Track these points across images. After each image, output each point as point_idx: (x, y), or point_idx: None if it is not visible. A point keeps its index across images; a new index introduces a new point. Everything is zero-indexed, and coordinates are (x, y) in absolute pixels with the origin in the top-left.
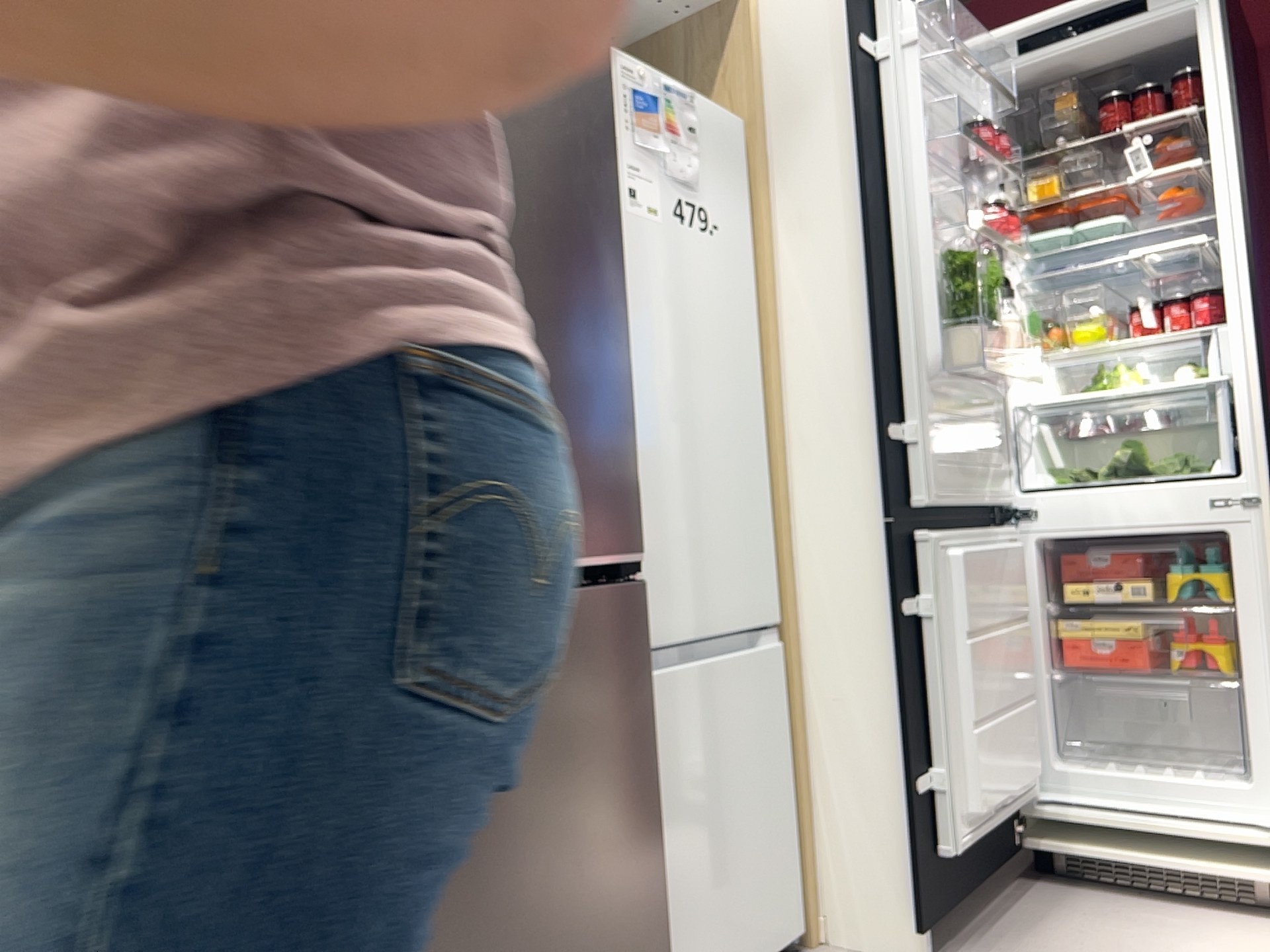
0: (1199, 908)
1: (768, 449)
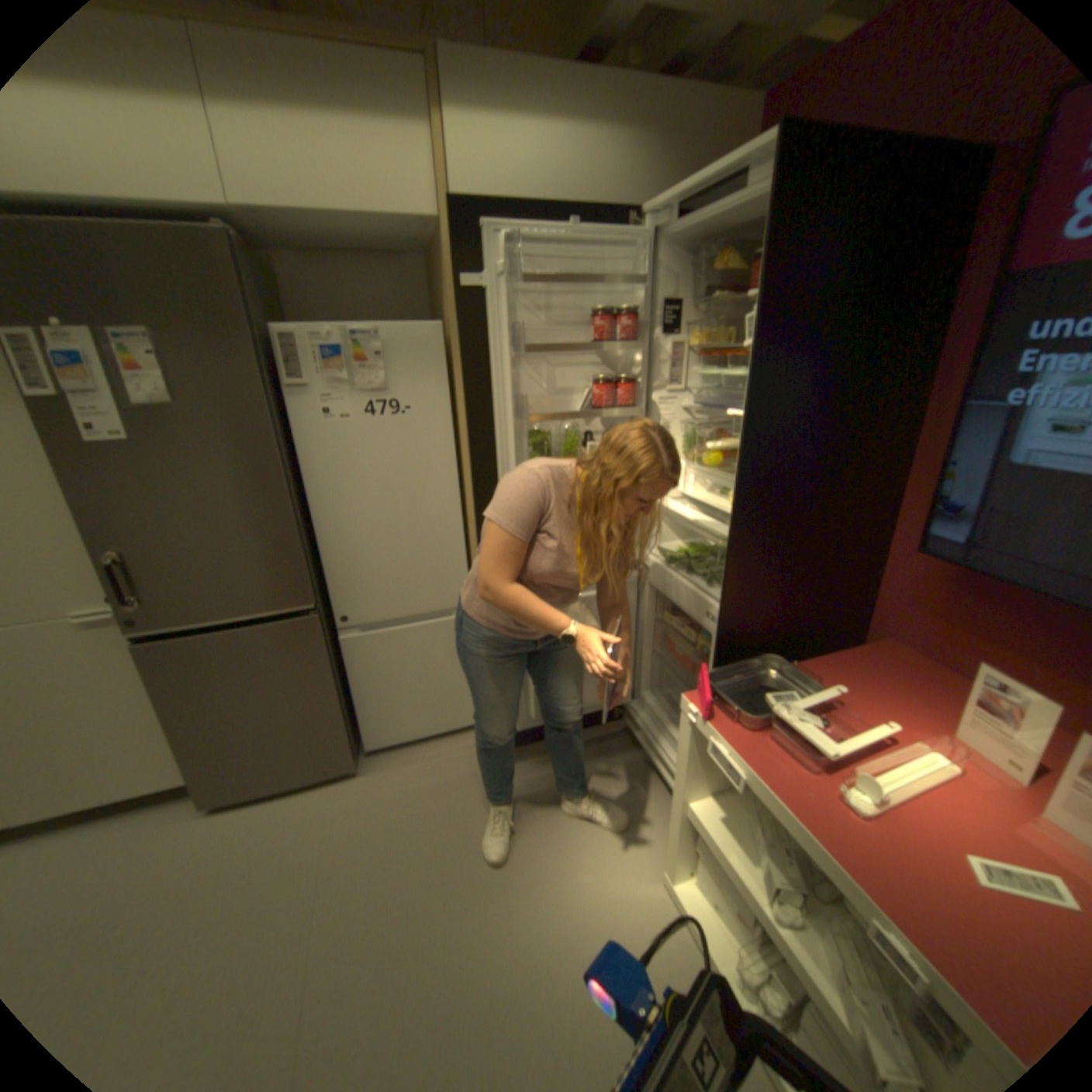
0: (665, 795)
1: (467, 521)
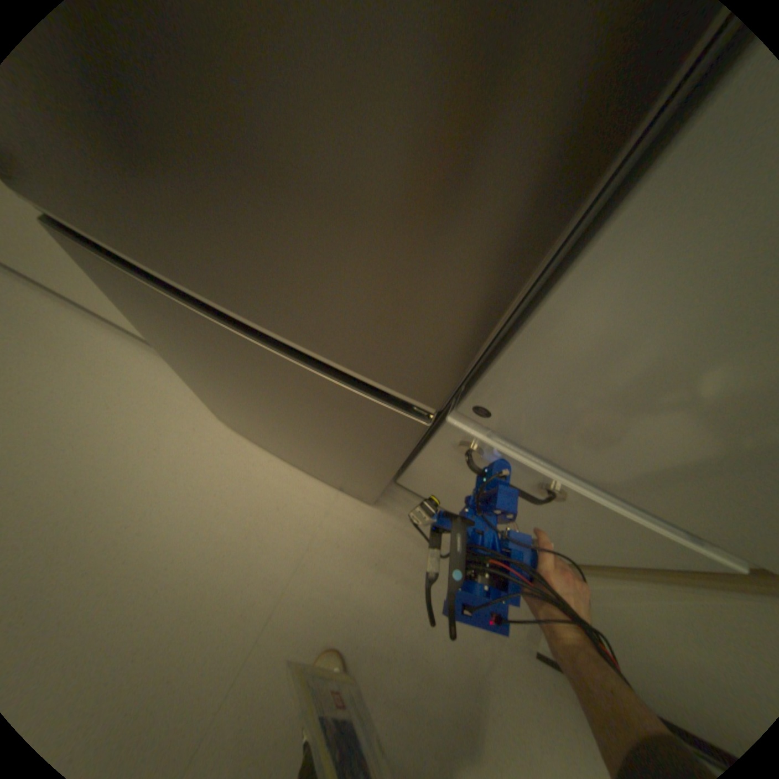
0: None
1: None
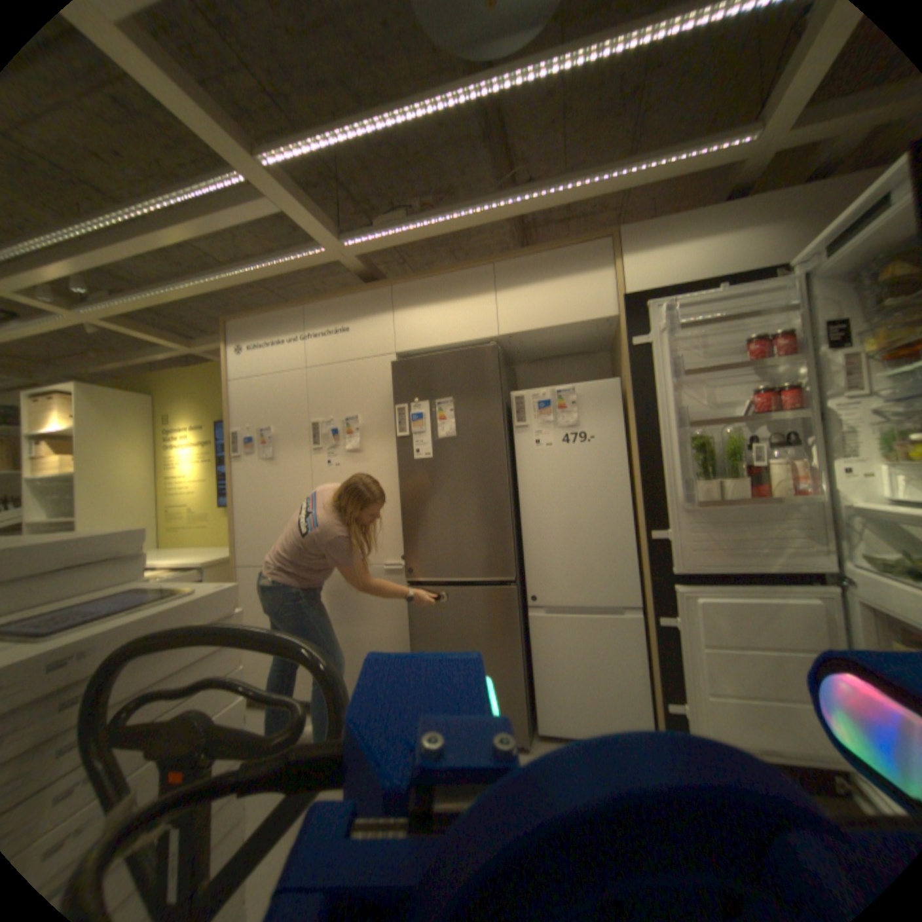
0: None
1: (638, 527)
